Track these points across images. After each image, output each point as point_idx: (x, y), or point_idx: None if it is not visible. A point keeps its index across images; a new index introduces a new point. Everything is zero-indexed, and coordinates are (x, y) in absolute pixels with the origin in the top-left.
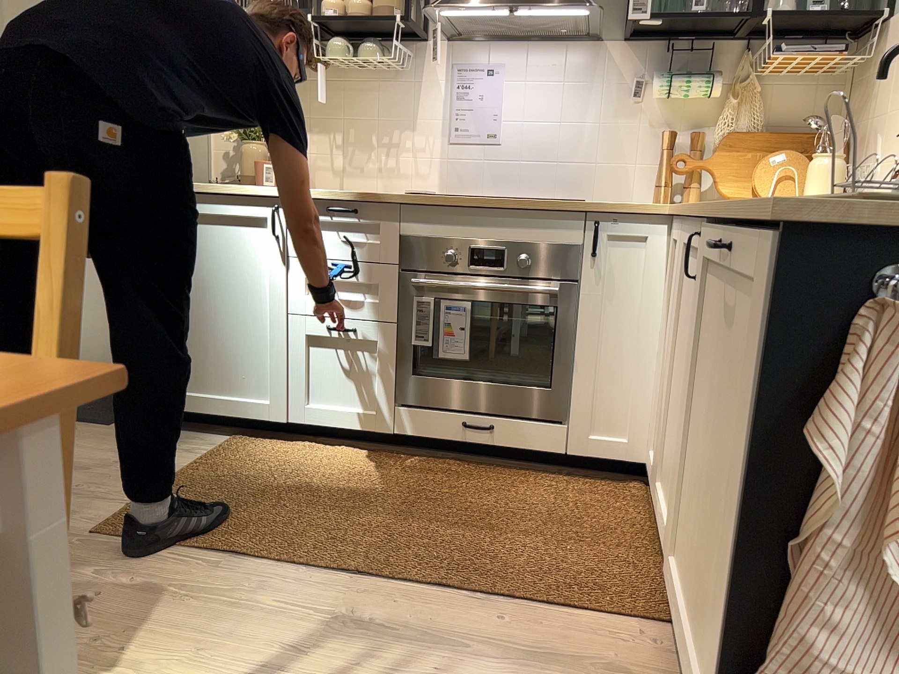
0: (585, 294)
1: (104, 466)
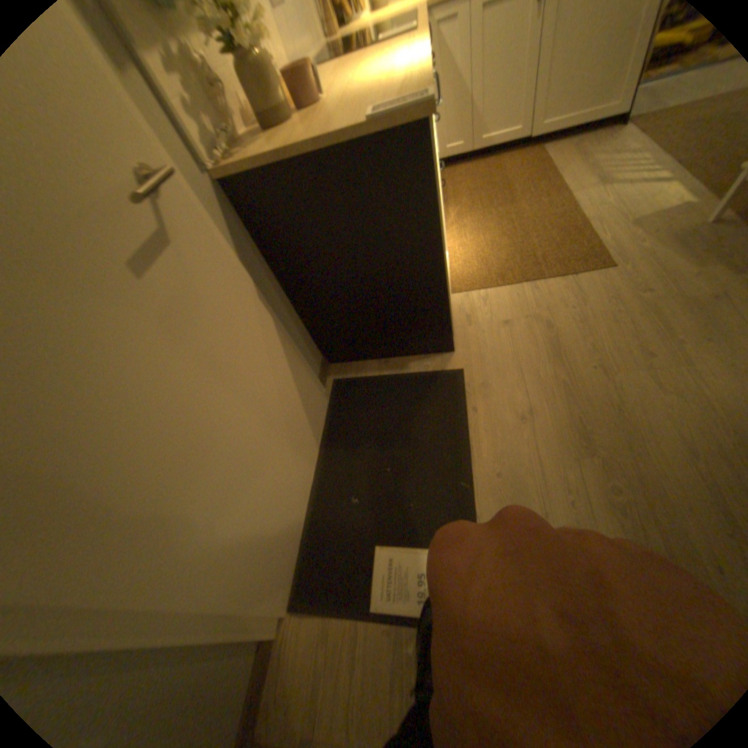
0: None
1: (538, 319)
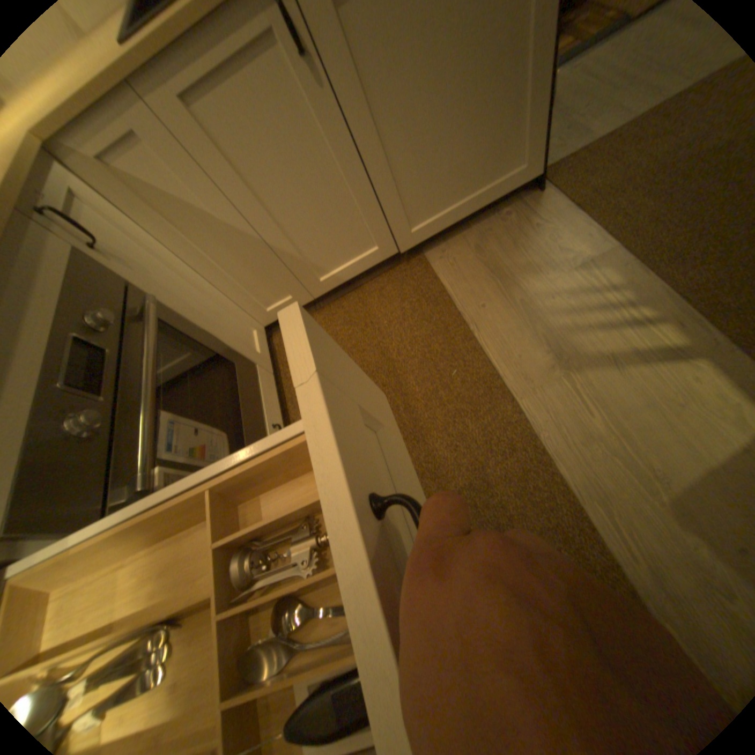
0: (145, 289)
1: None
